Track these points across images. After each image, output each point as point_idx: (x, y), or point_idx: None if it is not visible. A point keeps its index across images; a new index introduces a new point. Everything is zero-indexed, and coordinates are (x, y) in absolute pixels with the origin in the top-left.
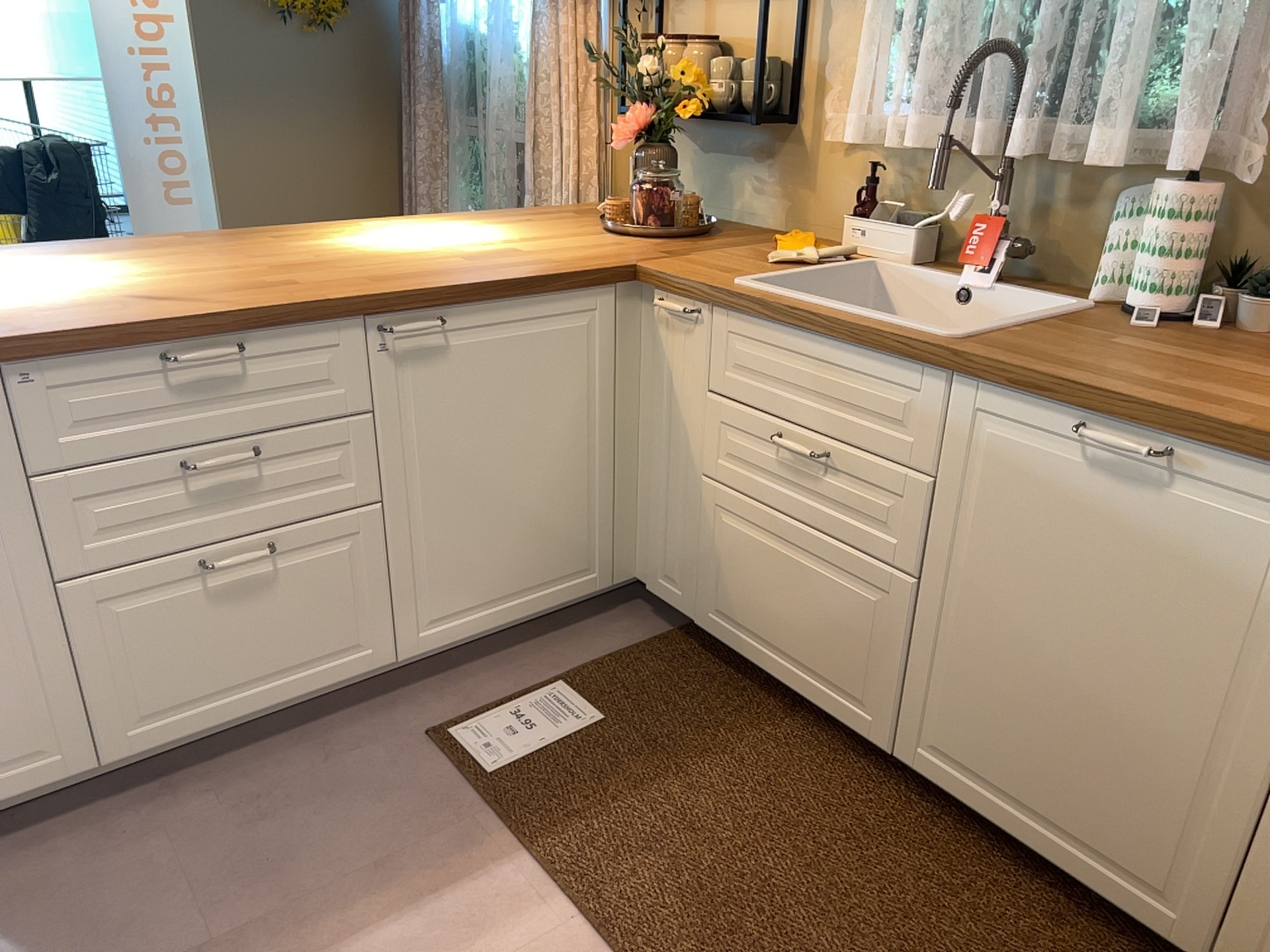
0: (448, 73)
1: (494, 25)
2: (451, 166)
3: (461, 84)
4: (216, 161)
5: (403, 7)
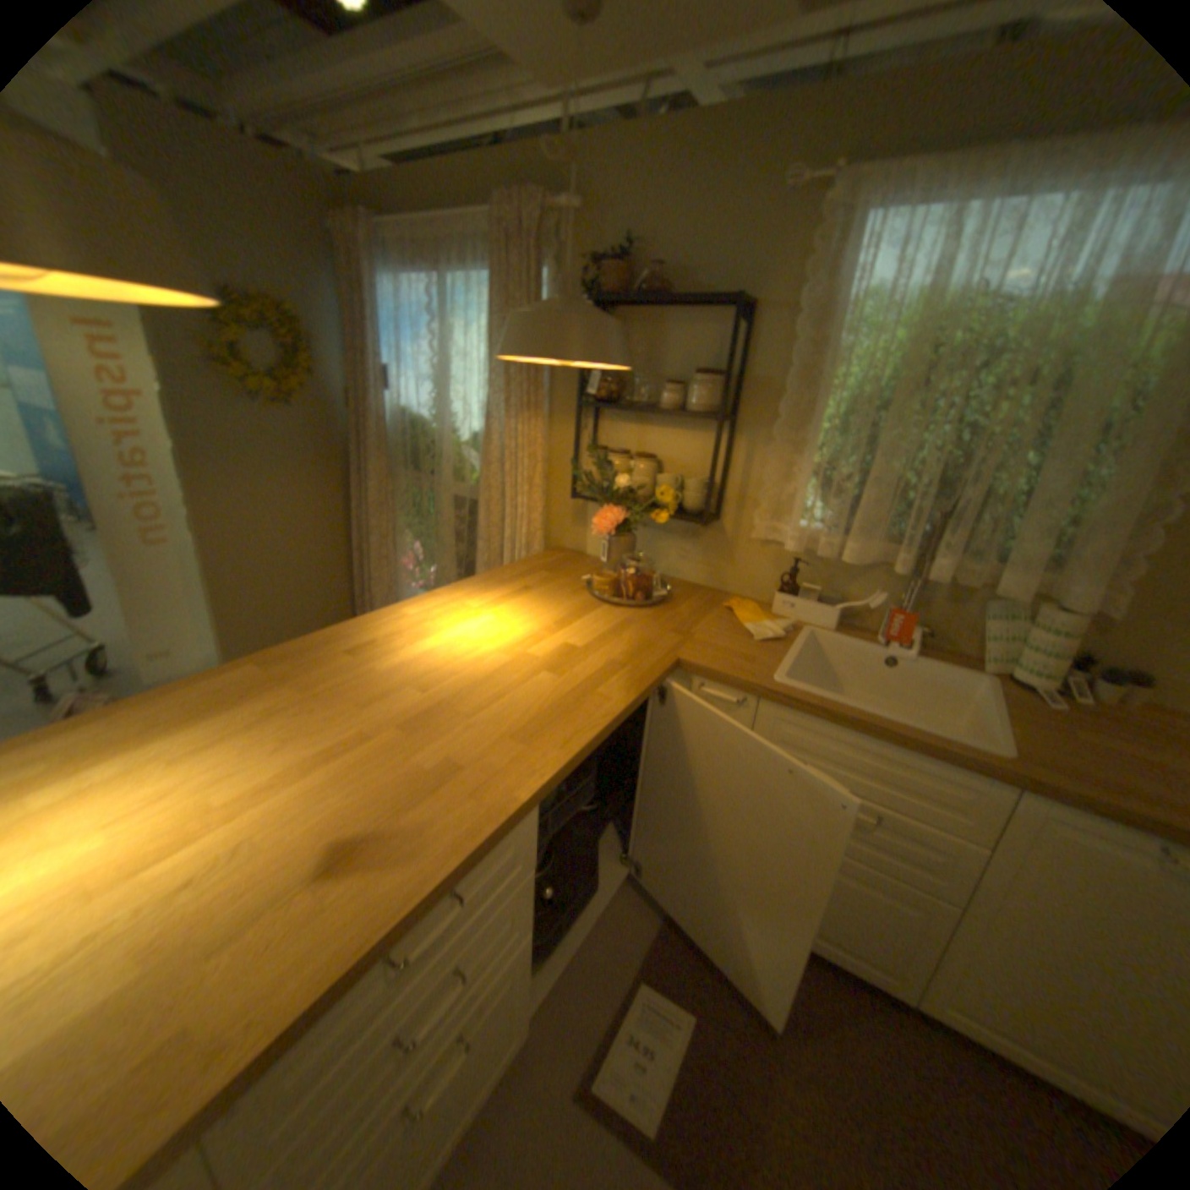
0: (388, 438)
1: (438, 414)
2: (397, 508)
3: (404, 450)
4: (189, 513)
5: (343, 387)
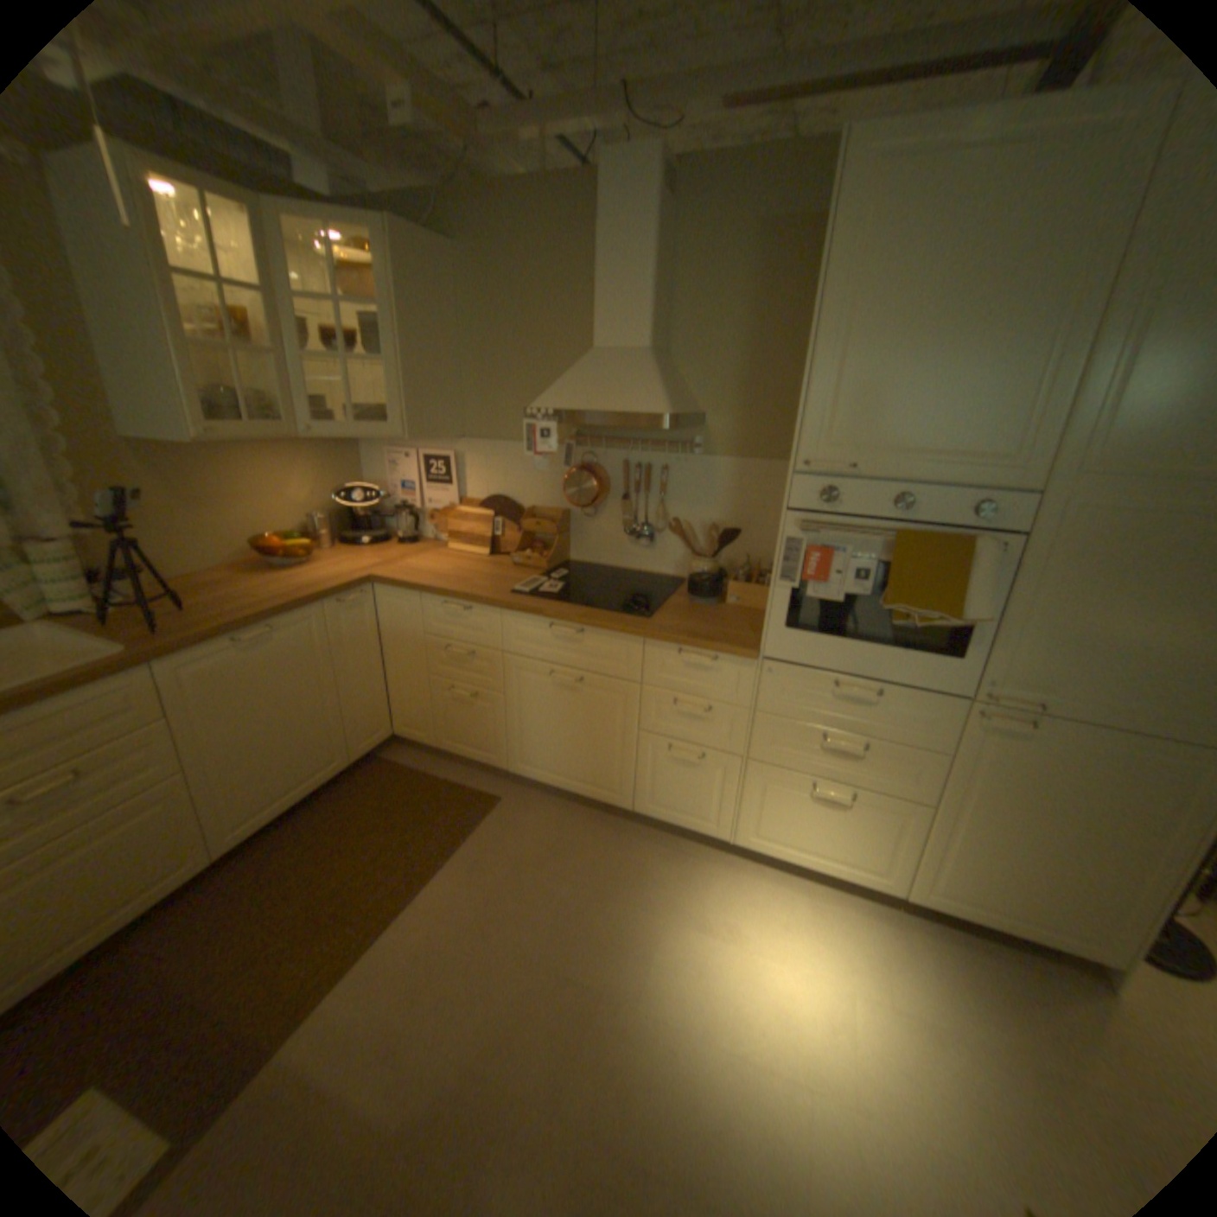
0: None
1: None
2: None
3: None
4: None
5: None
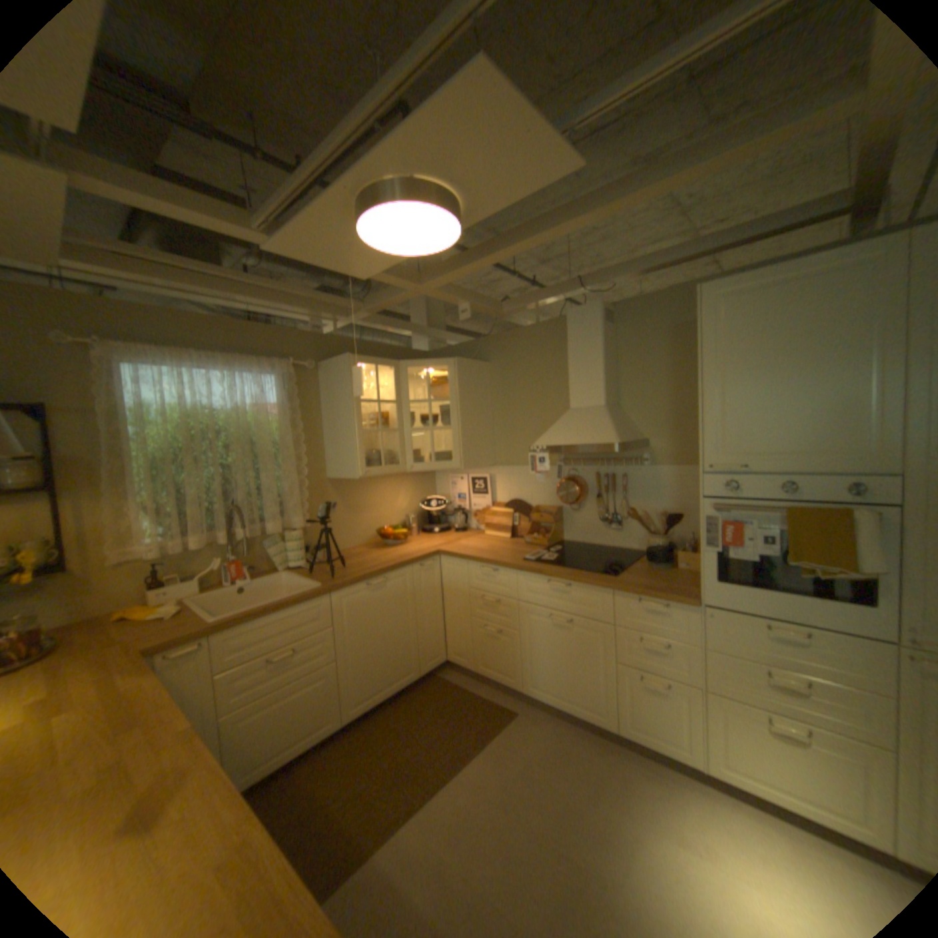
0: None
1: None
2: None
3: None
4: None
5: None
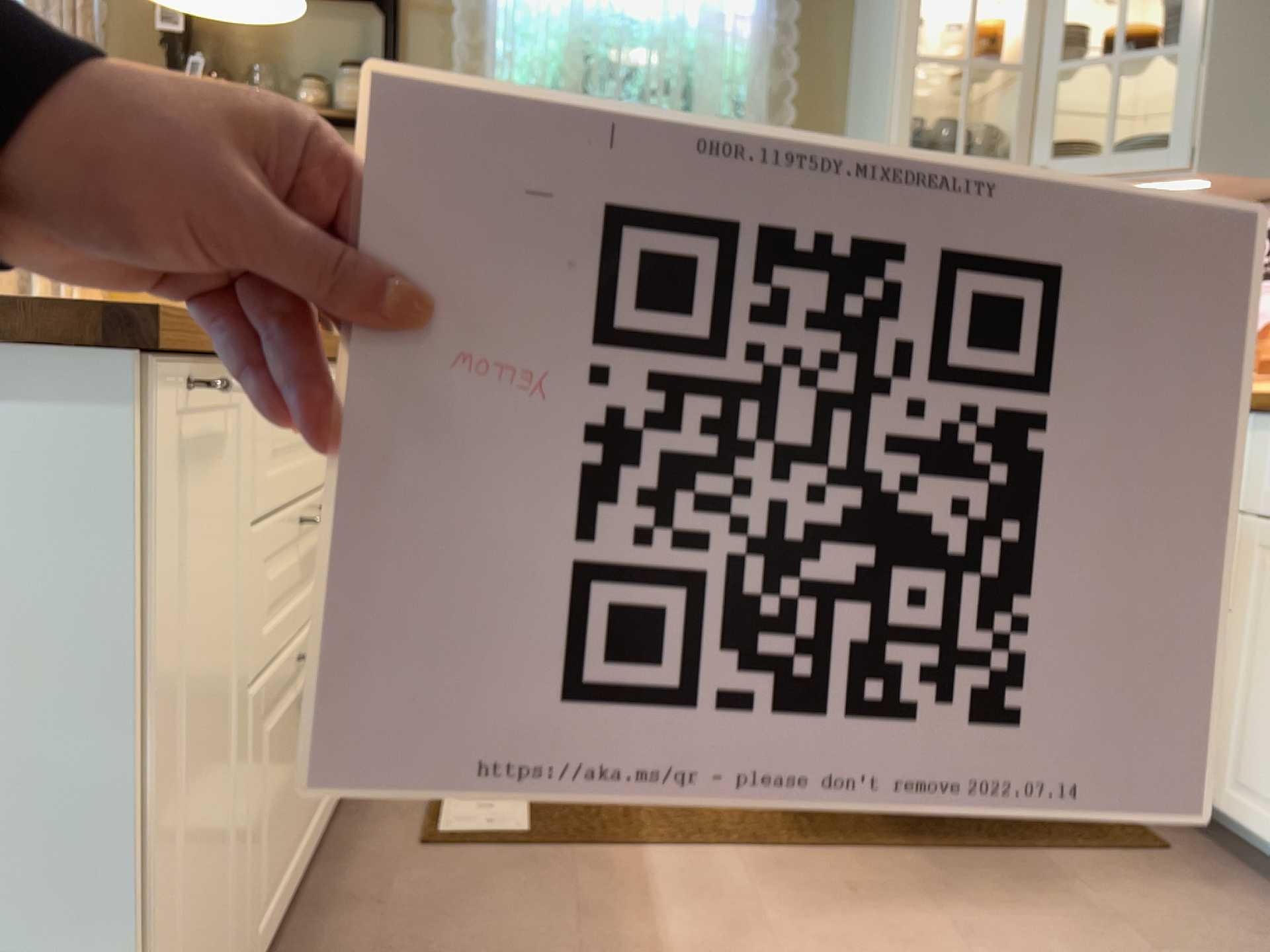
0: None
1: None
2: None
3: None
4: None
5: None
